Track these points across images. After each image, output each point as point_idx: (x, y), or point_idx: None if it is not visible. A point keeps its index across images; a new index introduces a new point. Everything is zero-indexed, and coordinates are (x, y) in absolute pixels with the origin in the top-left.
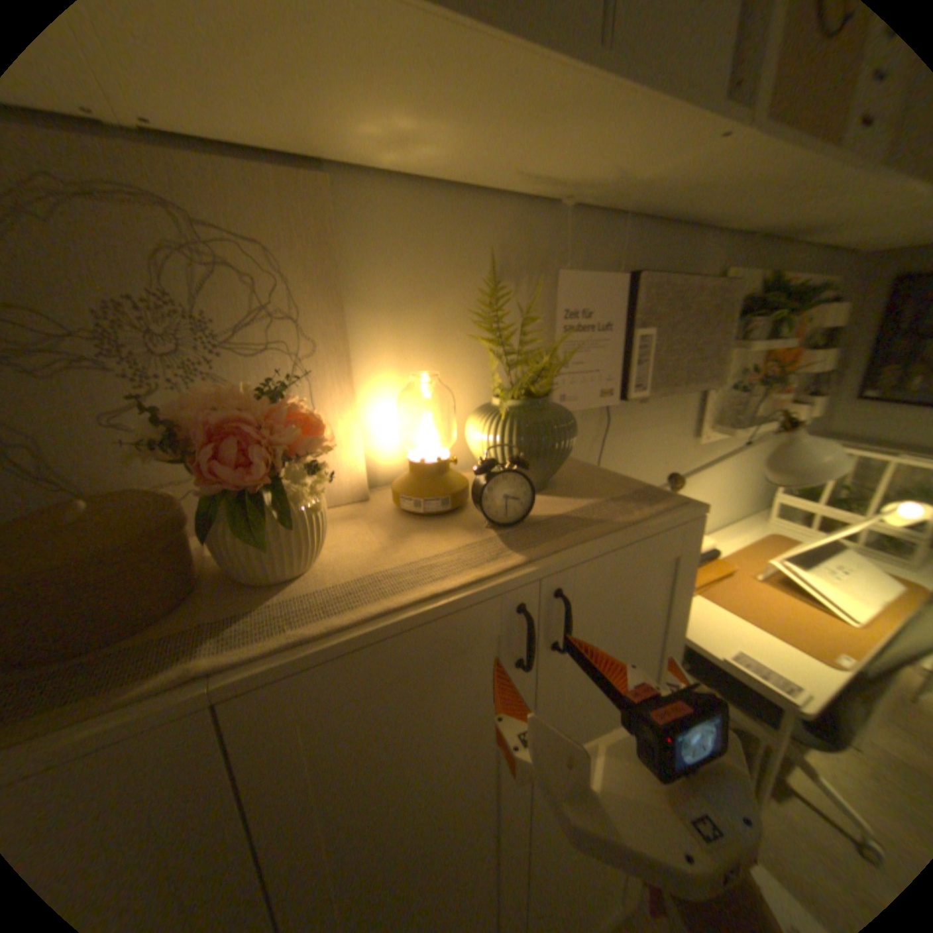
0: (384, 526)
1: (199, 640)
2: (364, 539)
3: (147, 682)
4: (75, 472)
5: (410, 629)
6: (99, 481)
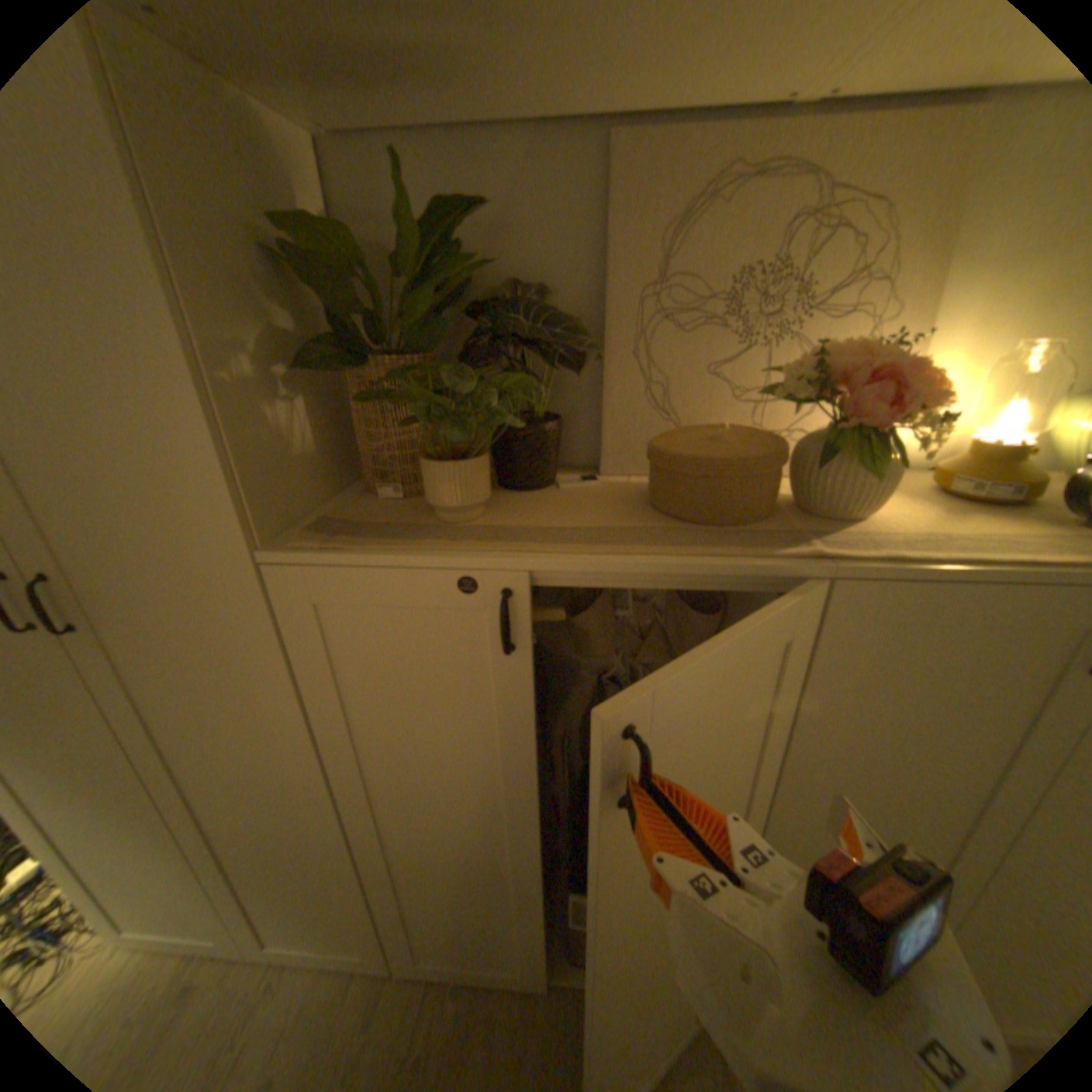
0: (935, 503)
1: (812, 540)
2: (918, 509)
3: (793, 551)
4: (683, 410)
5: (1004, 586)
6: (698, 420)
